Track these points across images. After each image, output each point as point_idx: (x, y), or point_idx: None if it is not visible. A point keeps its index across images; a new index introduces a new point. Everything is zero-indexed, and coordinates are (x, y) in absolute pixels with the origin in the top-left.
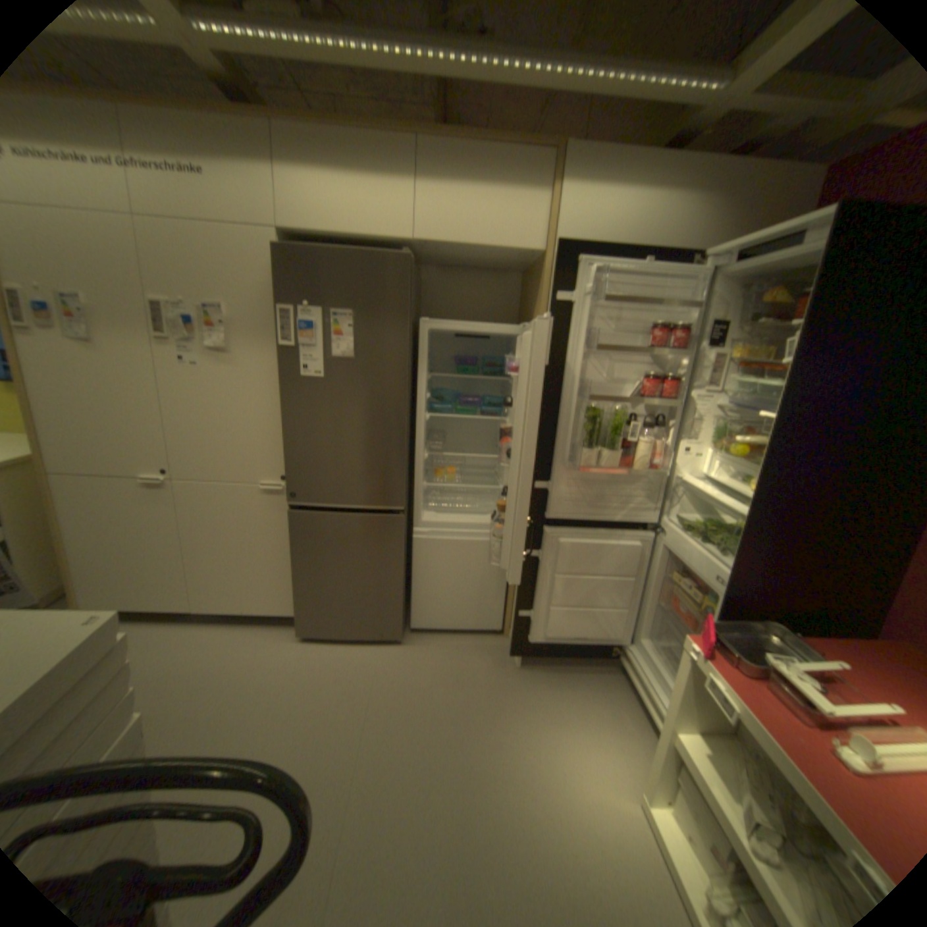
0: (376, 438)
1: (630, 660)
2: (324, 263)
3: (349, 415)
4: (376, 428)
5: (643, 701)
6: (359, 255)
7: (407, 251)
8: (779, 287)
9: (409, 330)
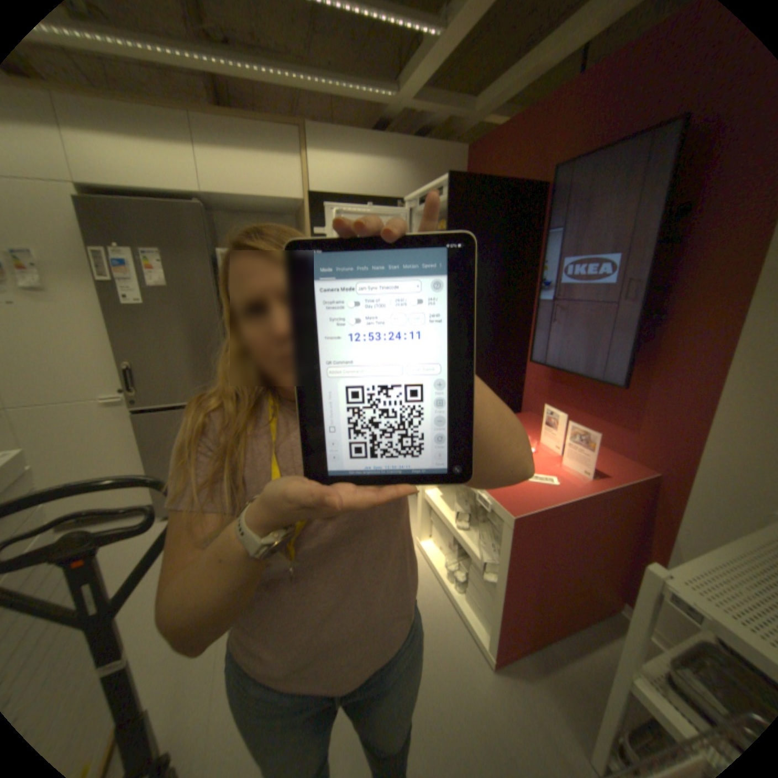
0: (196, 347)
1: None
2: (124, 211)
3: (169, 331)
4: (194, 339)
5: None
6: (154, 204)
7: (195, 200)
8: (442, 220)
9: (208, 261)
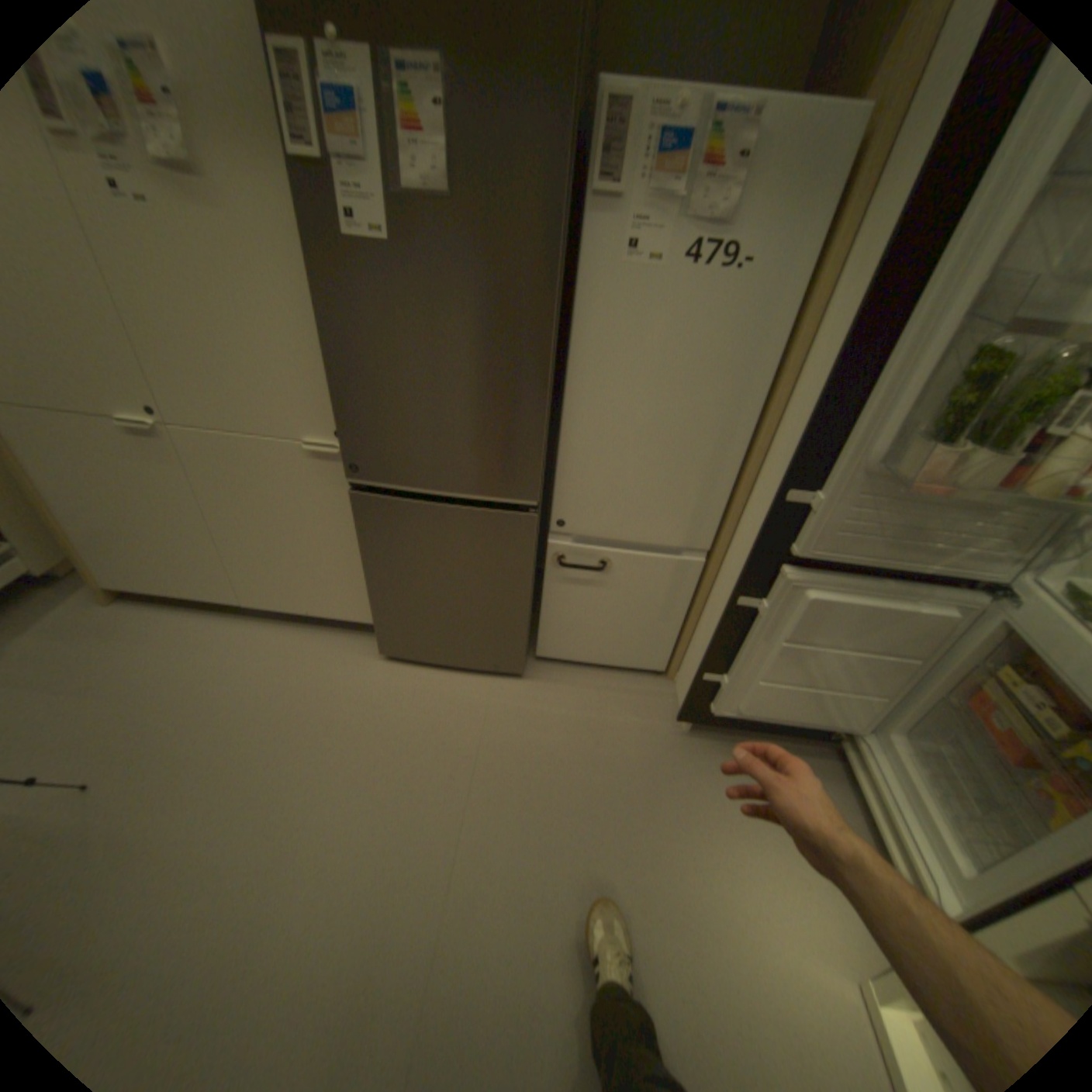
0: (491, 377)
1: (864, 755)
2: None
3: (440, 326)
4: (492, 356)
5: (877, 821)
6: None
7: None
8: None
9: (573, 114)
